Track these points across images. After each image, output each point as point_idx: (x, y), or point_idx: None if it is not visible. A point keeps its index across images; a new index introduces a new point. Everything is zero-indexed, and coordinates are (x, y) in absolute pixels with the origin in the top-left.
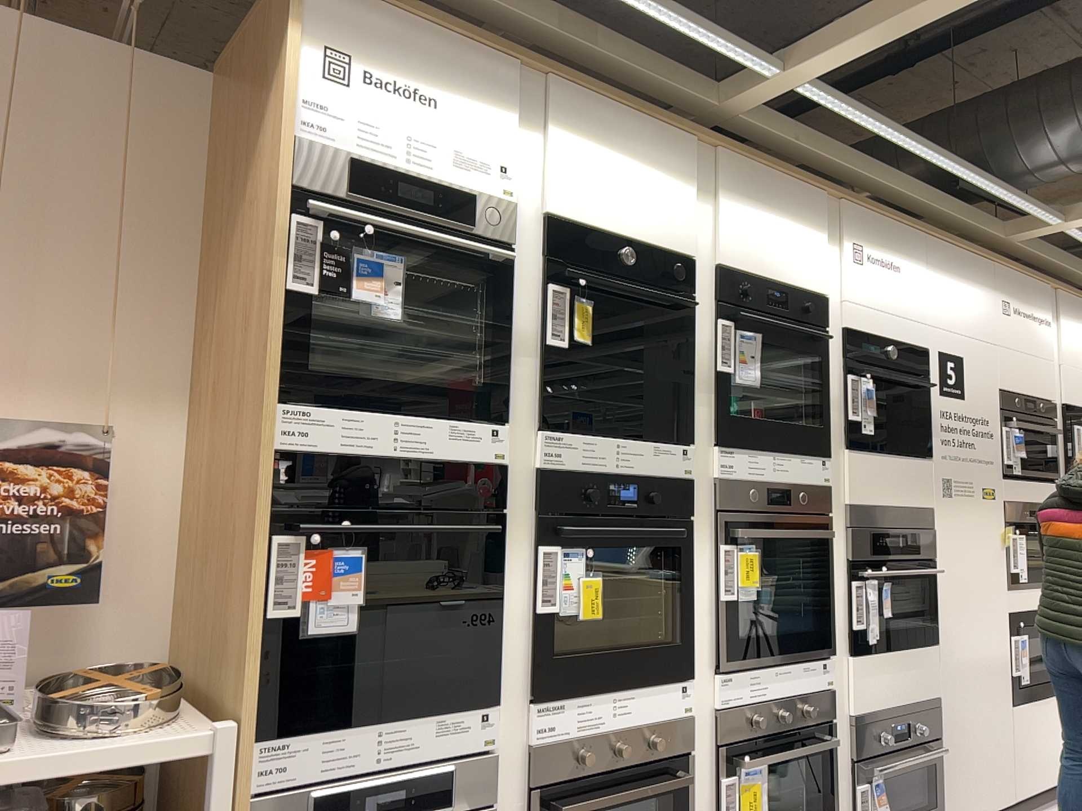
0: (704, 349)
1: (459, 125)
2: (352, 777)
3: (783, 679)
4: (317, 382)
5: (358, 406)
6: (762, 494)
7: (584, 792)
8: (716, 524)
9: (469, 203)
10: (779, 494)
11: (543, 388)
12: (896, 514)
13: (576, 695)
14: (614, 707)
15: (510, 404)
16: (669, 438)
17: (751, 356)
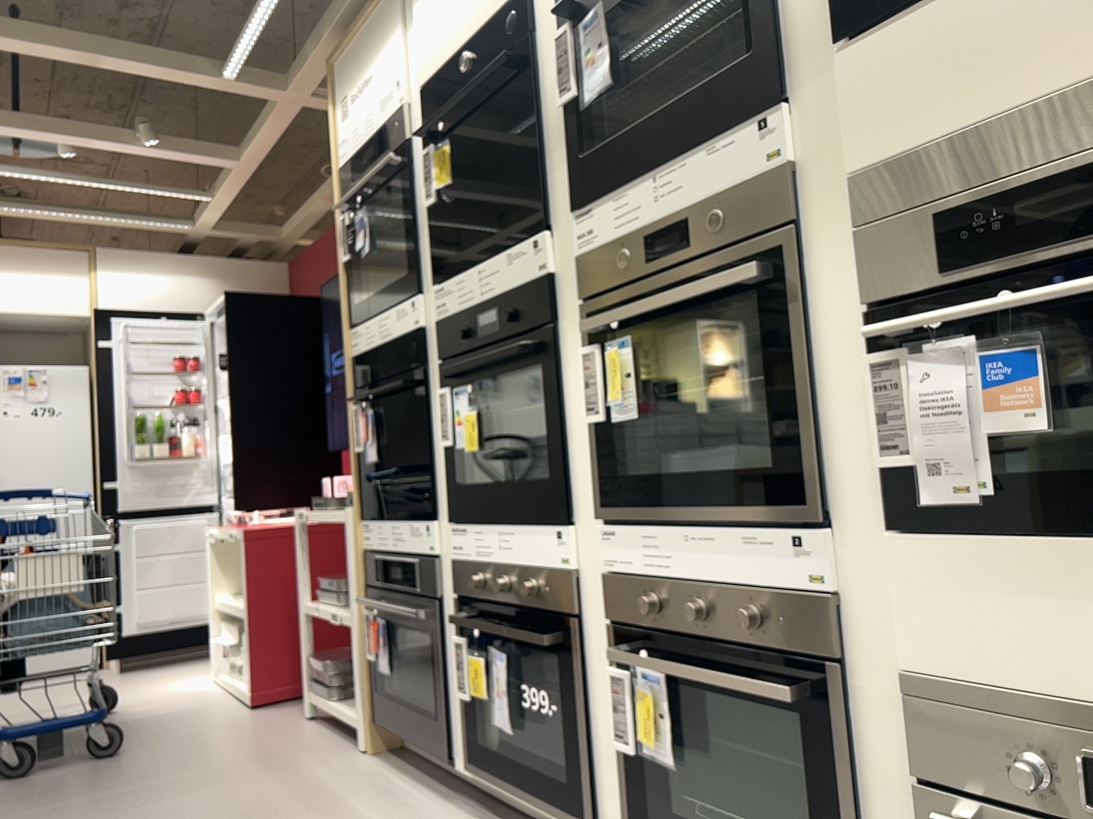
0: (553, 90)
1: (377, 80)
2: (385, 553)
3: (704, 552)
4: (356, 309)
5: (367, 317)
6: (637, 249)
7: (486, 616)
8: (583, 319)
9: (384, 134)
10: (676, 234)
11: (430, 248)
12: (1086, 105)
13: (475, 524)
14: (499, 542)
15: (421, 274)
16: (525, 234)
17: (596, 46)
